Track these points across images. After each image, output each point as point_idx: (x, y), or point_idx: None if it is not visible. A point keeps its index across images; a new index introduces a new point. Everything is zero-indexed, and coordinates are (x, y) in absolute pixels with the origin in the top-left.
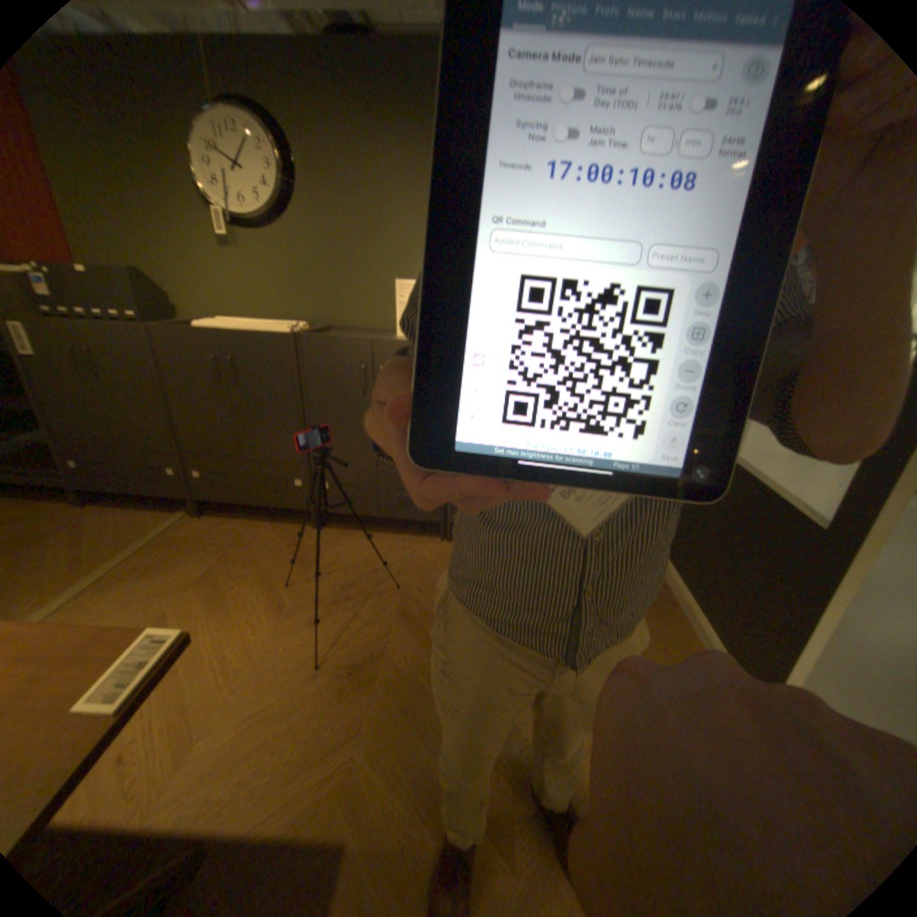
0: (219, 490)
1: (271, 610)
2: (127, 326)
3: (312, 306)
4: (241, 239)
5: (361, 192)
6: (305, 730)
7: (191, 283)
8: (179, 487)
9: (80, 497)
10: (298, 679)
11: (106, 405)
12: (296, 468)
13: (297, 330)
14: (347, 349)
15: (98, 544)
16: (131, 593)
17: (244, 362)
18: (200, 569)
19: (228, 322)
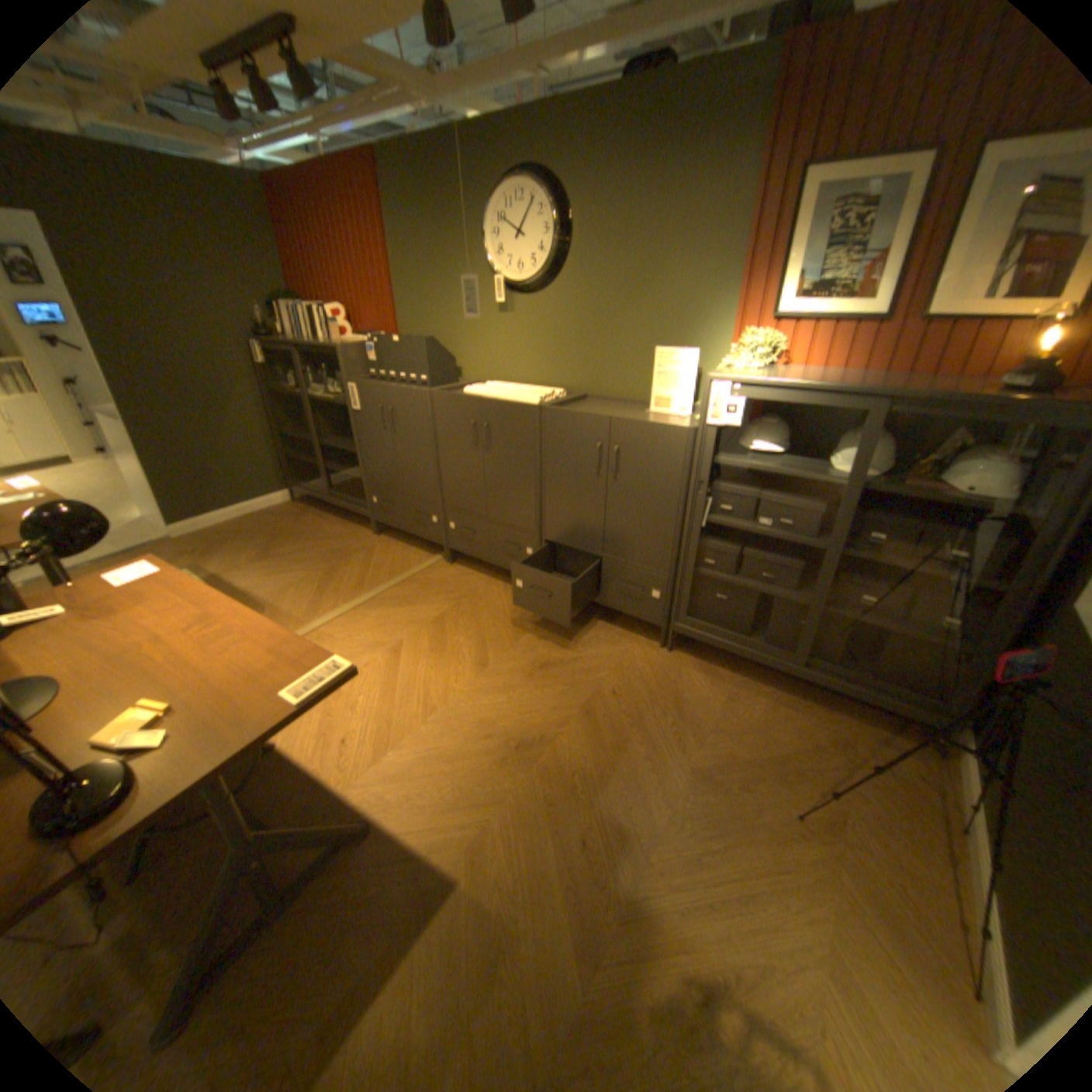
0: (466, 545)
1: (474, 667)
2: (418, 392)
3: (573, 375)
4: (518, 307)
5: (635, 251)
6: (461, 781)
7: (475, 350)
8: (439, 535)
9: (377, 528)
10: (471, 736)
11: (399, 457)
12: (528, 538)
13: (544, 404)
14: (586, 428)
15: (378, 570)
16: (386, 617)
17: (496, 431)
18: (436, 612)
19: (492, 391)
